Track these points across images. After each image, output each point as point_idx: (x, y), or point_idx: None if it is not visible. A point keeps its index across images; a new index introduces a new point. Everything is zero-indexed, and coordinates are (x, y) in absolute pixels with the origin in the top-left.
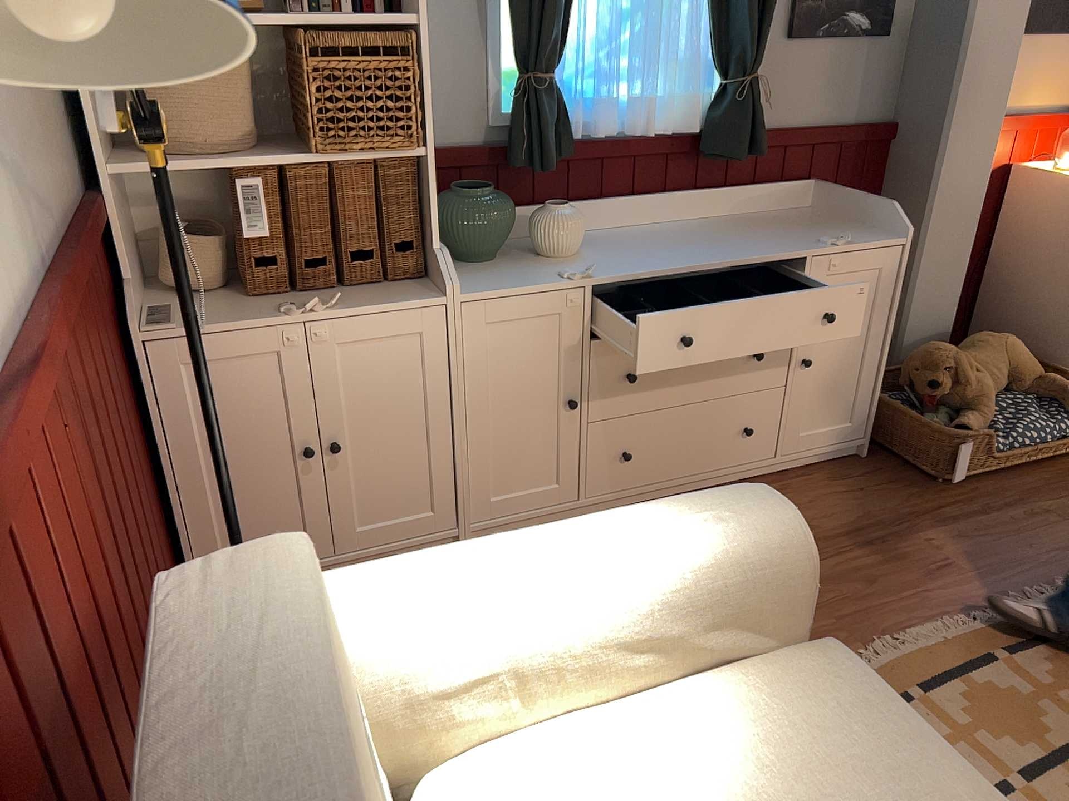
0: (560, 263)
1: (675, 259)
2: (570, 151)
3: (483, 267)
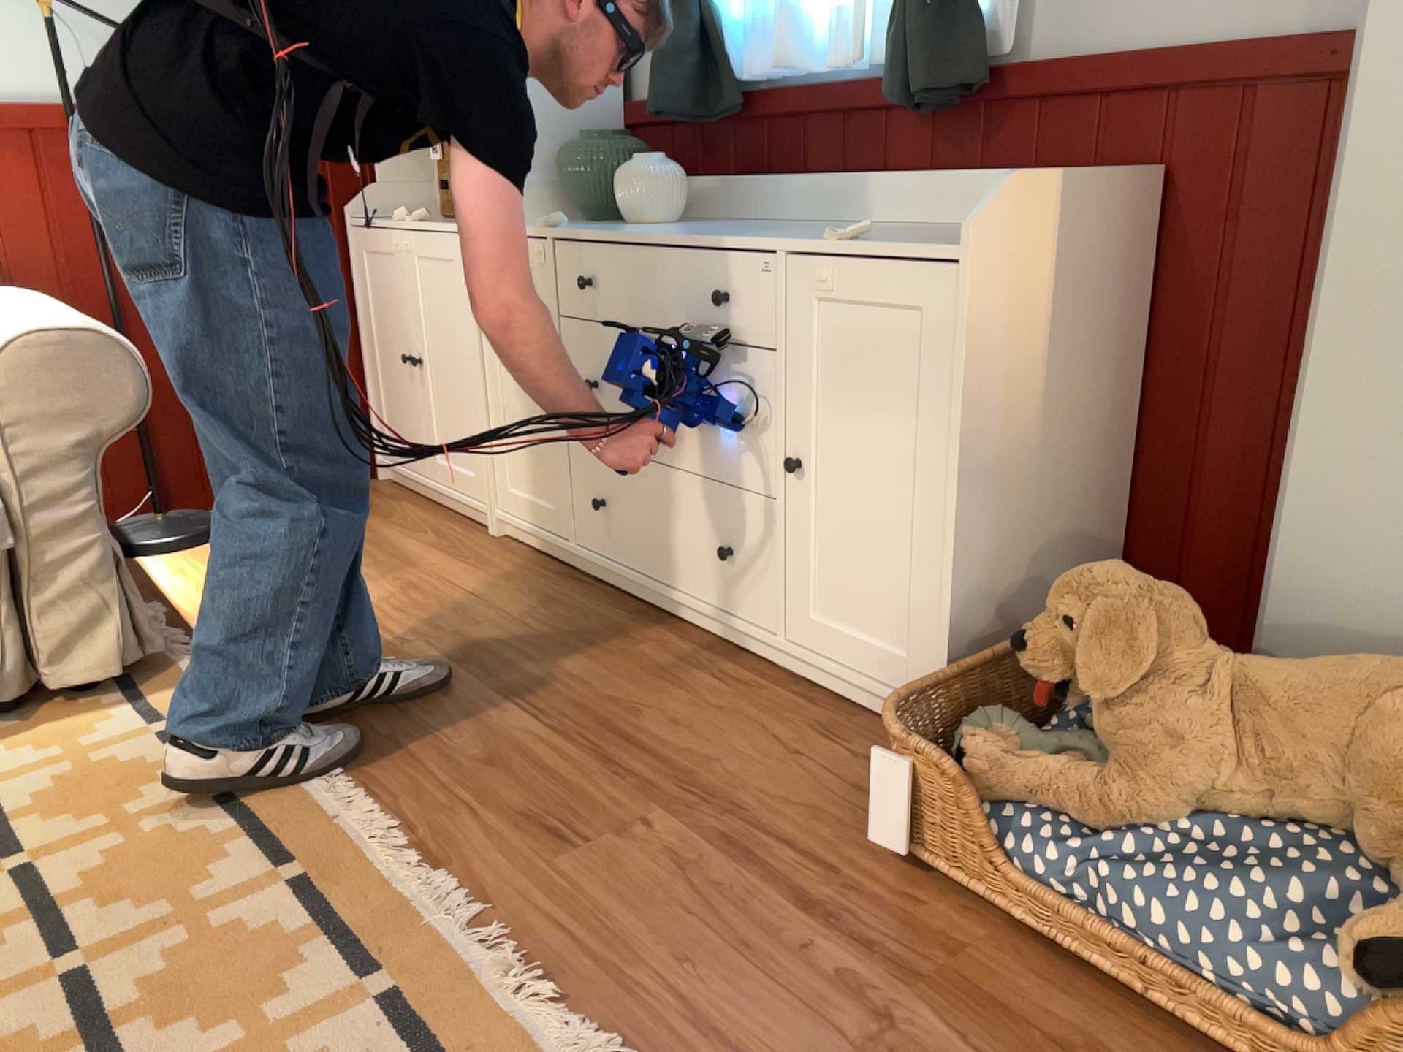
0: (605, 226)
1: (659, 232)
2: (735, 102)
3: (570, 224)
